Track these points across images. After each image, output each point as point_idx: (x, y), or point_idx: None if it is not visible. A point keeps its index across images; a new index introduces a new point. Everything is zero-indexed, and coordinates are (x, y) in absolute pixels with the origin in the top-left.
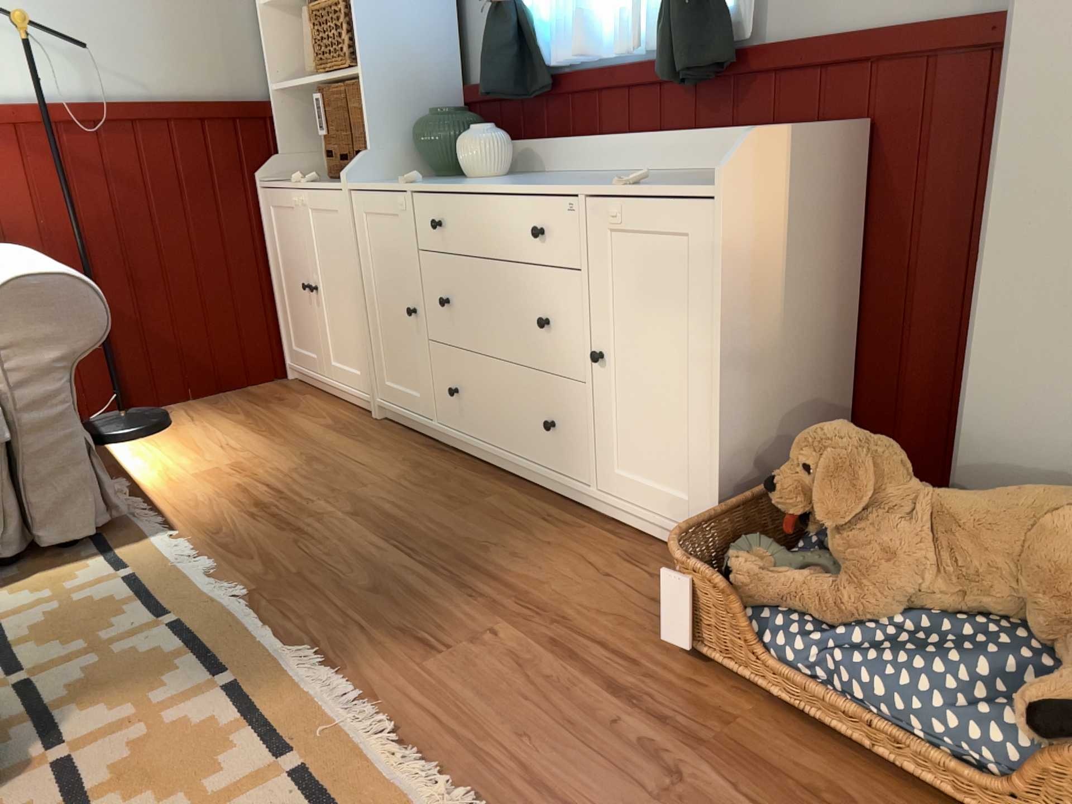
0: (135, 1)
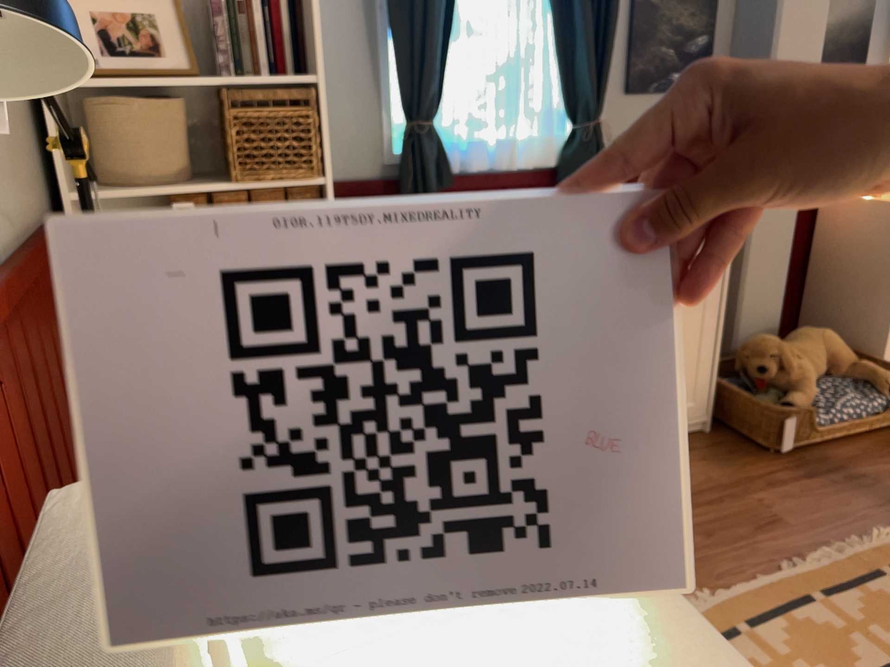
0: None
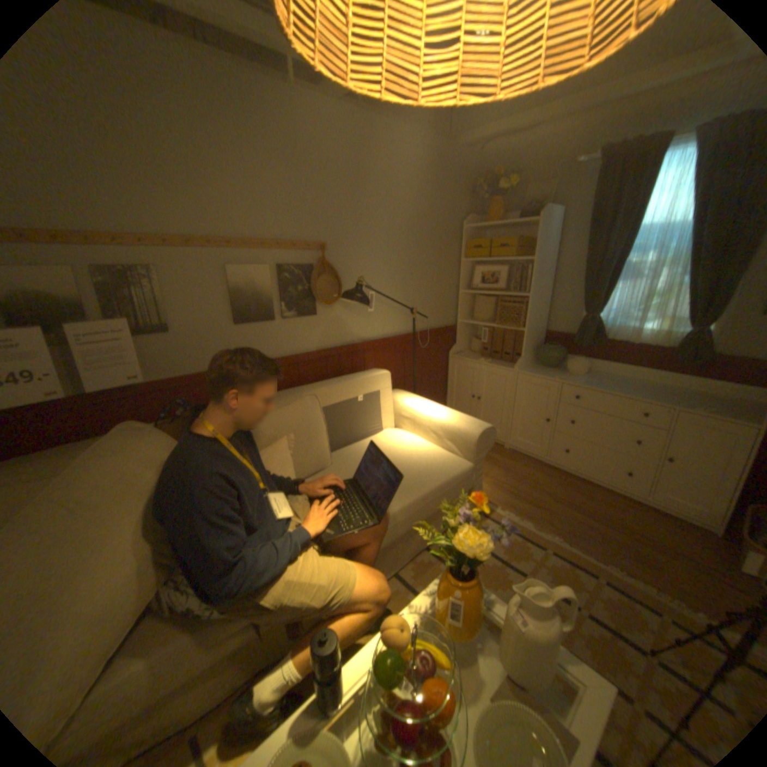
0: (428, 294)
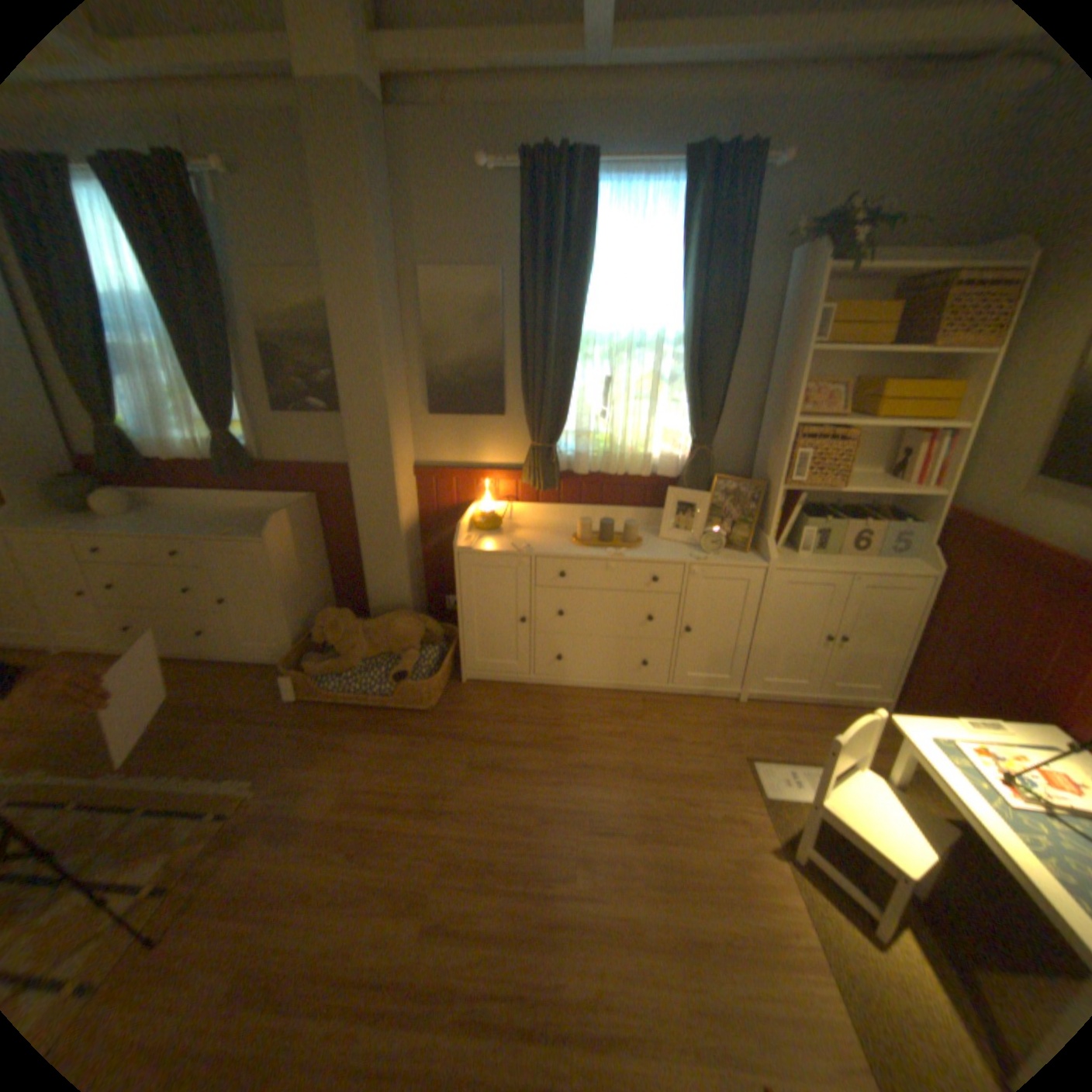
0: None
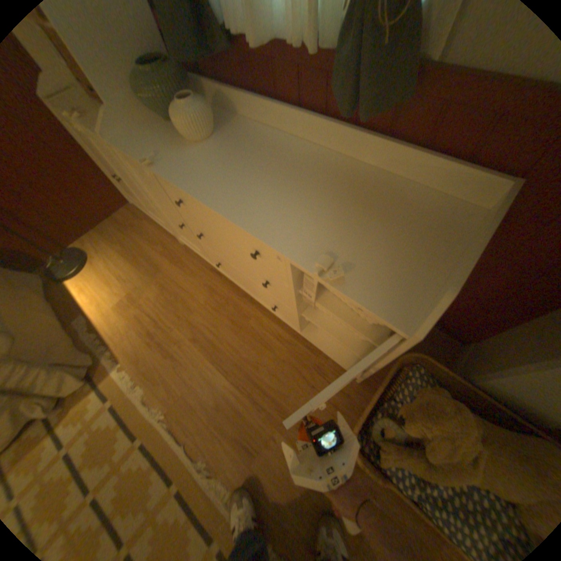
0: None
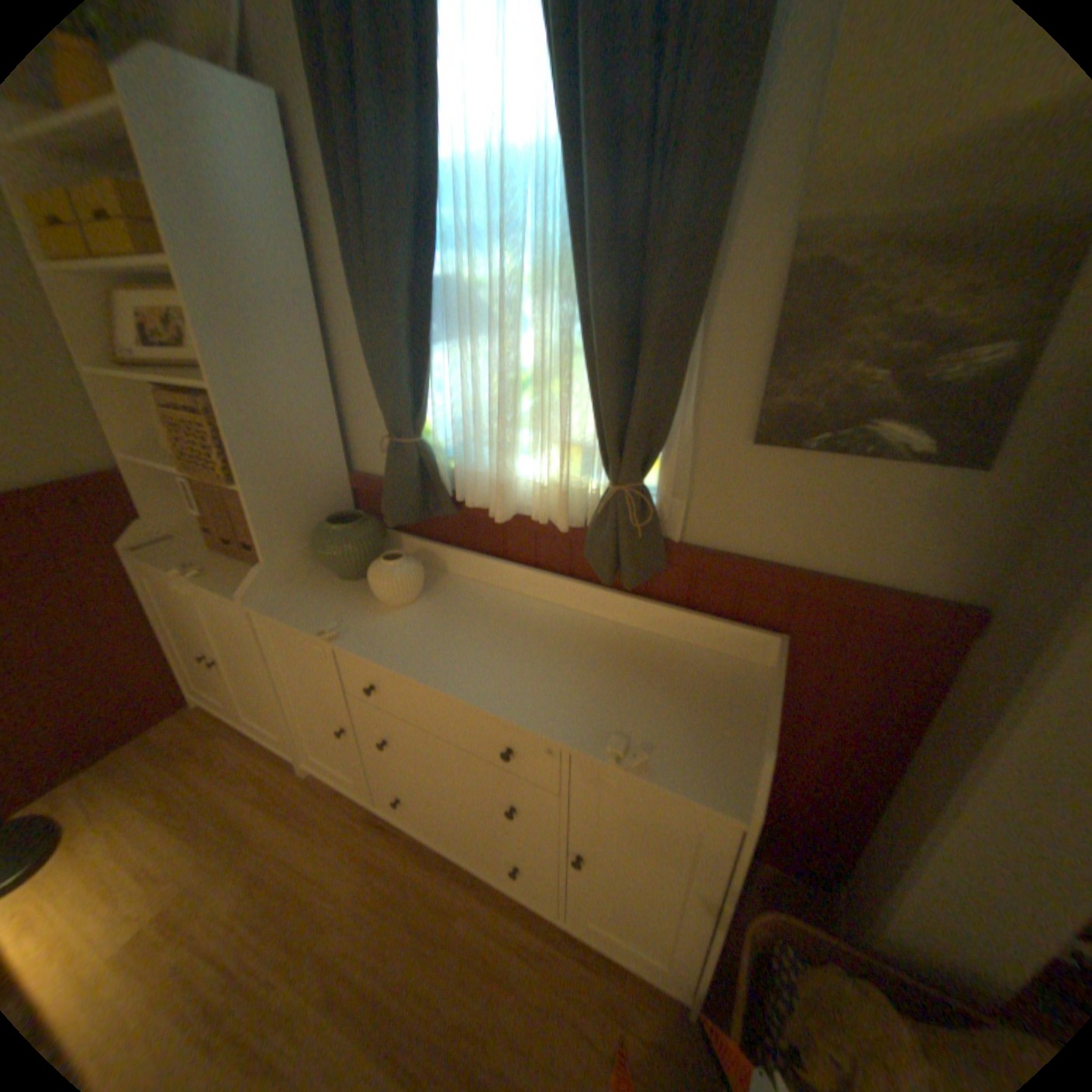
0: None
